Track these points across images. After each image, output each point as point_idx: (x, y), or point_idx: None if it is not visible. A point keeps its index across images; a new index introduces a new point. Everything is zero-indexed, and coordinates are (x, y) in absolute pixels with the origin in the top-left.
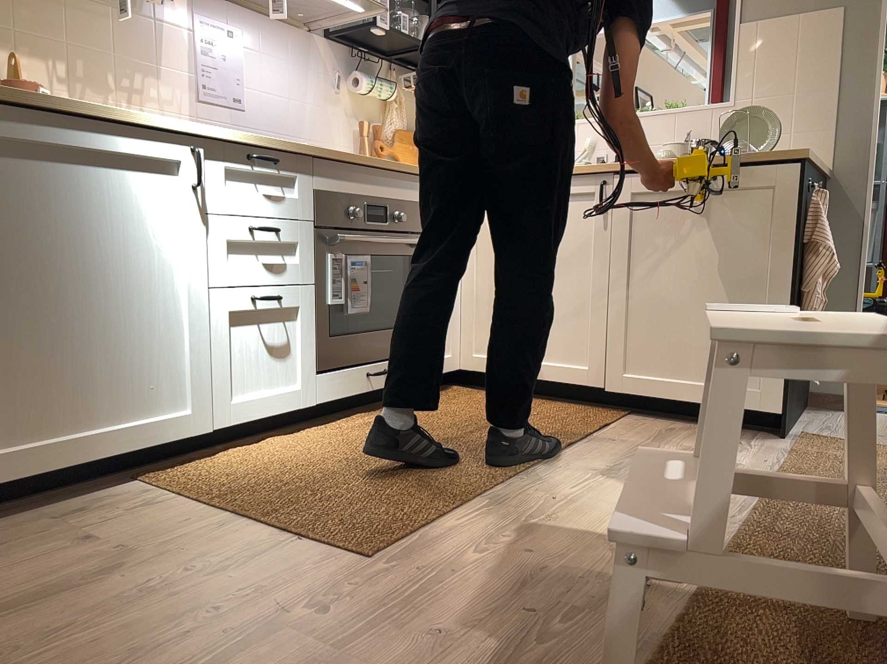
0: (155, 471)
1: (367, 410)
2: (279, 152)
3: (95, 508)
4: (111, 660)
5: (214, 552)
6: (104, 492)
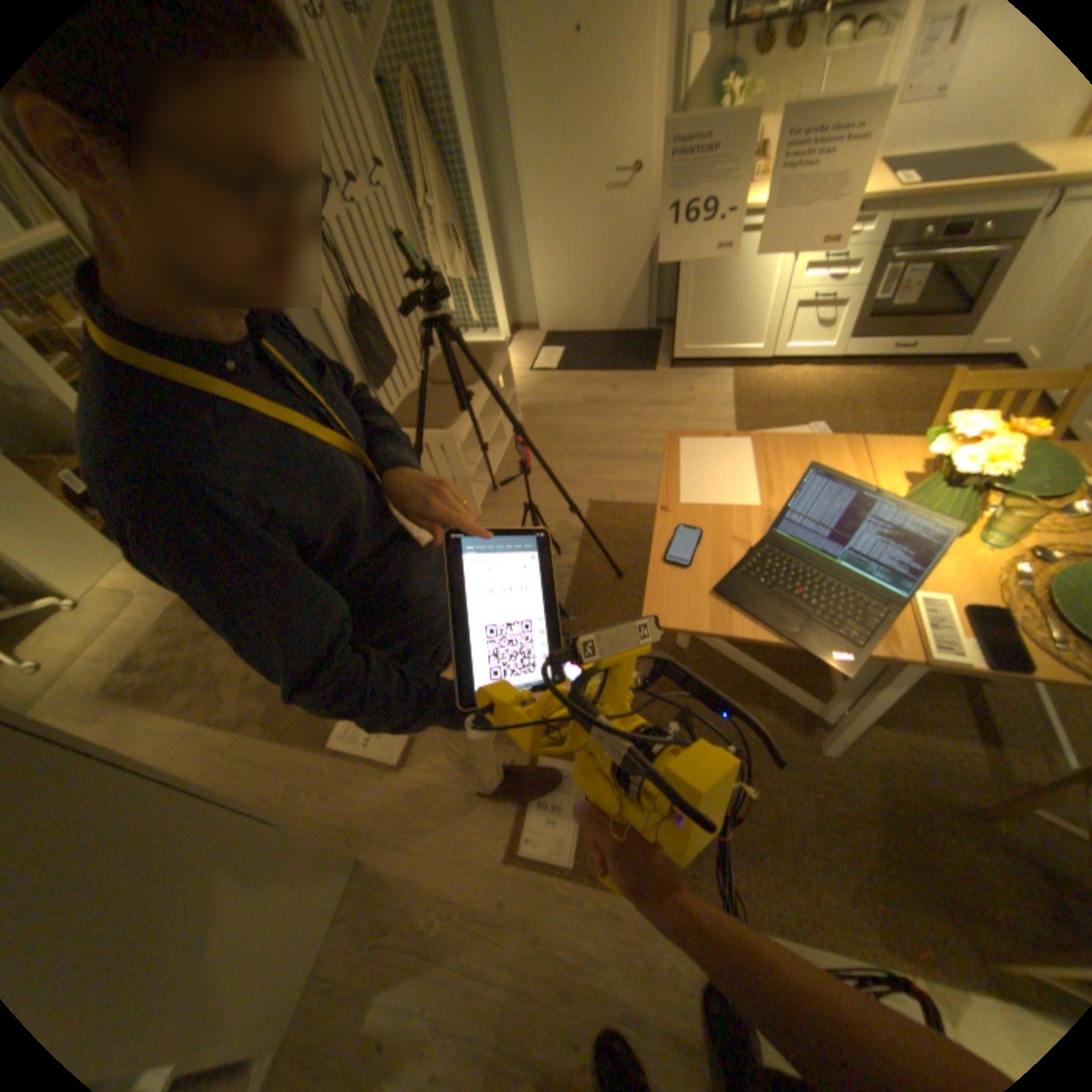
0: (744, 367)
1: (896, 364)
2: (867, 201)
3: (707, 377)
4: (655, 430)
5: (708, 414)
6: (717, 371)
